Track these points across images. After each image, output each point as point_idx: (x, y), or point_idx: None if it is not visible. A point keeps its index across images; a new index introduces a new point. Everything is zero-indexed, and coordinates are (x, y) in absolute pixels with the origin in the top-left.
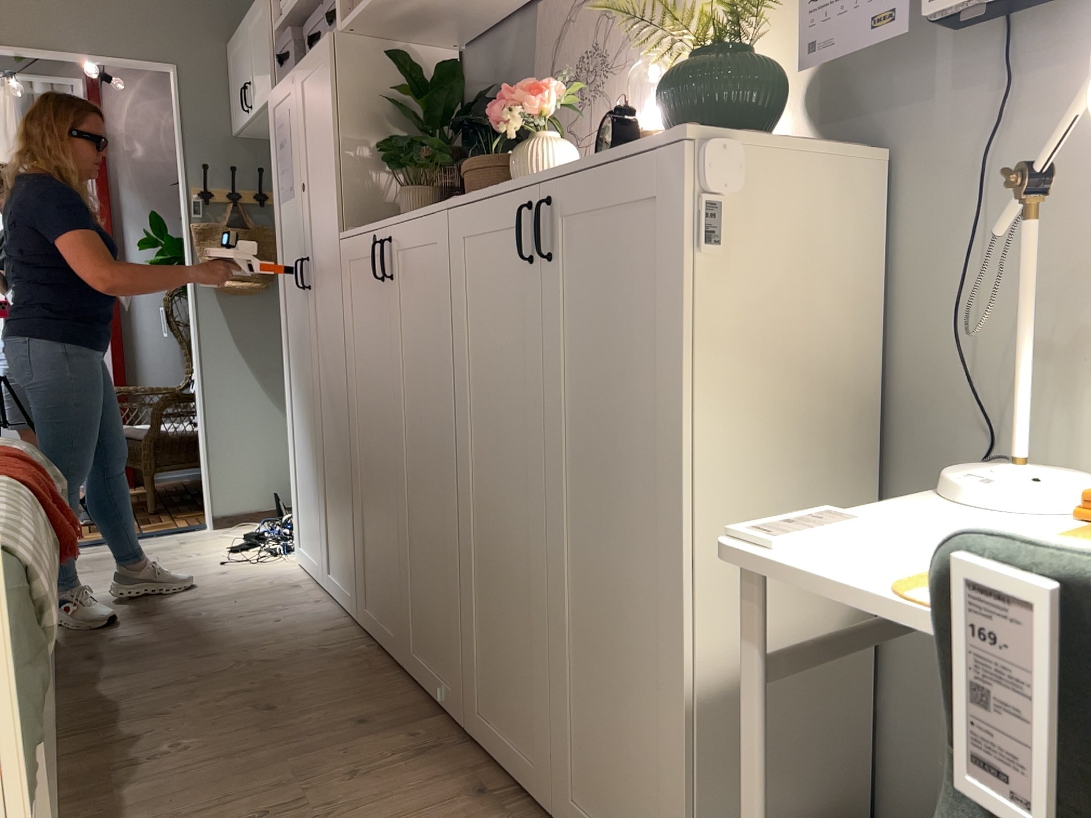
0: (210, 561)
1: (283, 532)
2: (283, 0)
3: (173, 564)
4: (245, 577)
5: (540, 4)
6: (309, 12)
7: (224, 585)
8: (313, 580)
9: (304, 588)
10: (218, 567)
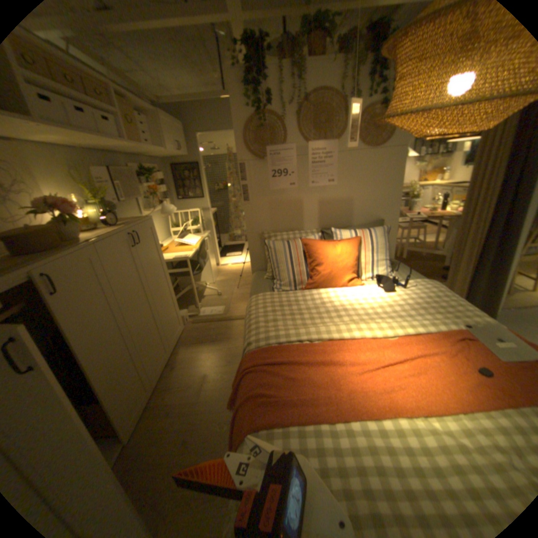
0: None
1: None
2: None
3: None
4: None
5: None
6: None
7: None
8: None
9: None
10: None
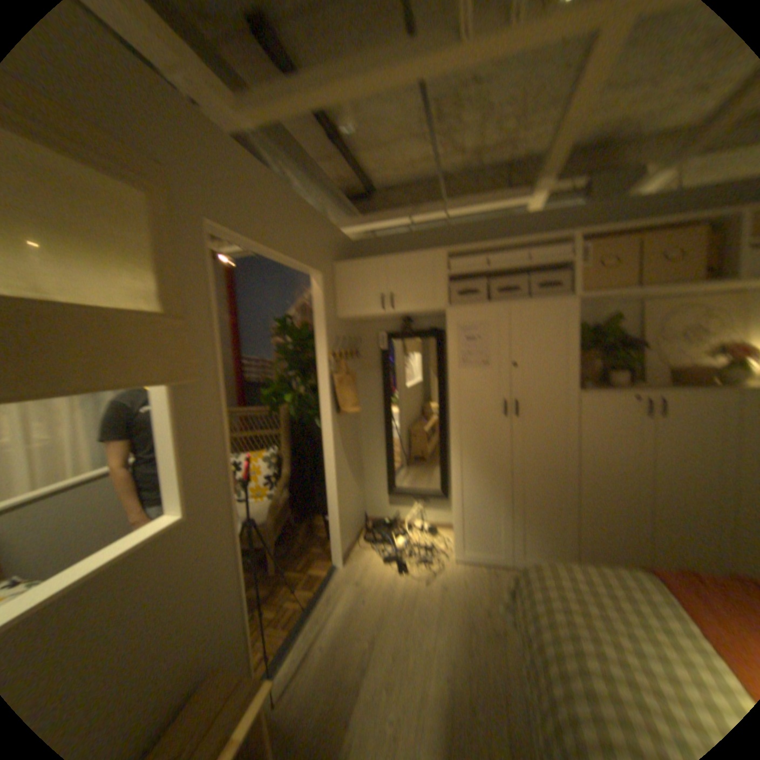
0: (412, 585)
1: (385, 549)
2: (447, 259)
3: (403, 600)
4: (460, 584)
5: (638, 301)
6: (484, 272)
7: (468, 594)
8: (489, 566)
9: (499, 572)
10: (429, 587)
